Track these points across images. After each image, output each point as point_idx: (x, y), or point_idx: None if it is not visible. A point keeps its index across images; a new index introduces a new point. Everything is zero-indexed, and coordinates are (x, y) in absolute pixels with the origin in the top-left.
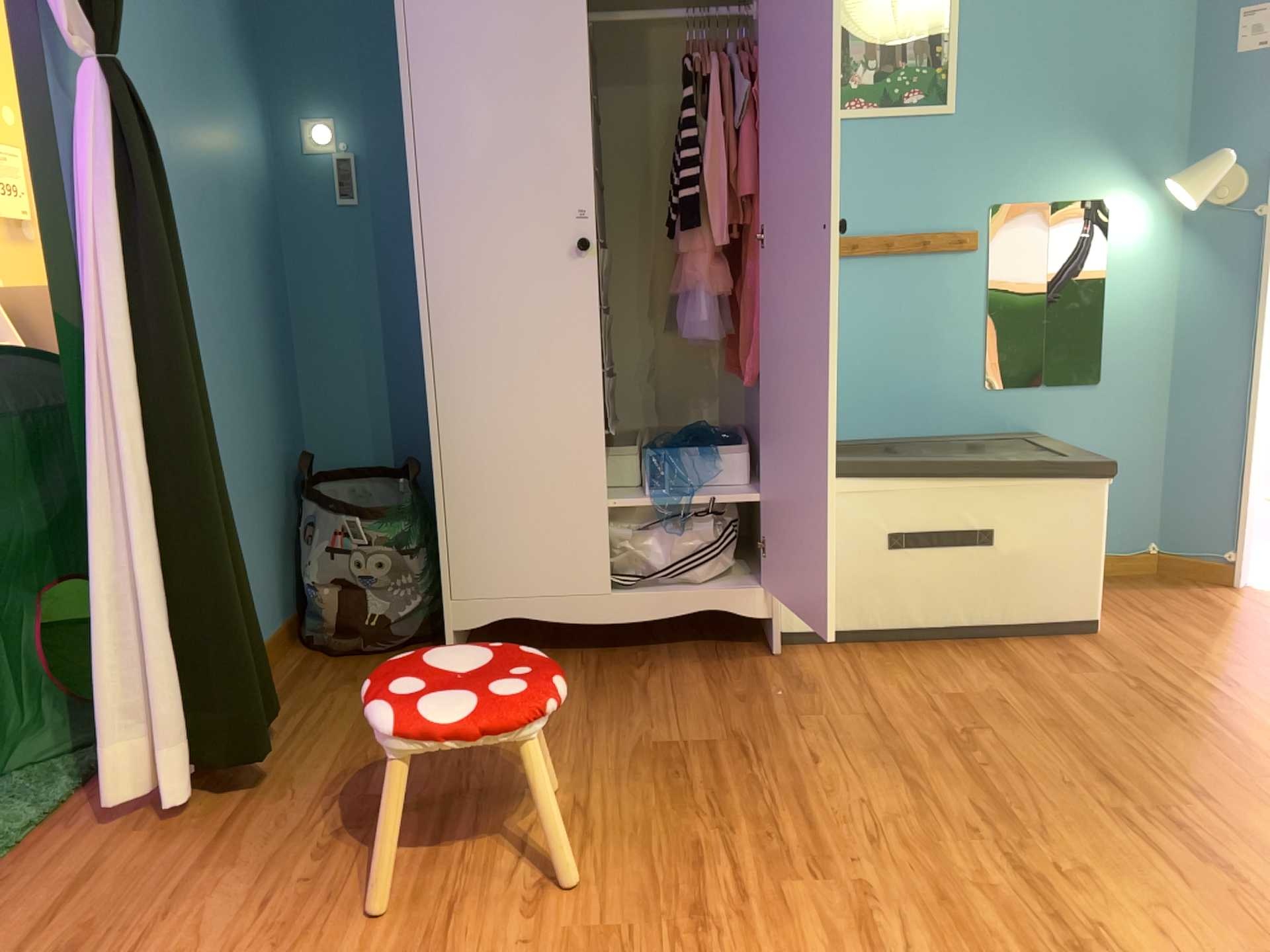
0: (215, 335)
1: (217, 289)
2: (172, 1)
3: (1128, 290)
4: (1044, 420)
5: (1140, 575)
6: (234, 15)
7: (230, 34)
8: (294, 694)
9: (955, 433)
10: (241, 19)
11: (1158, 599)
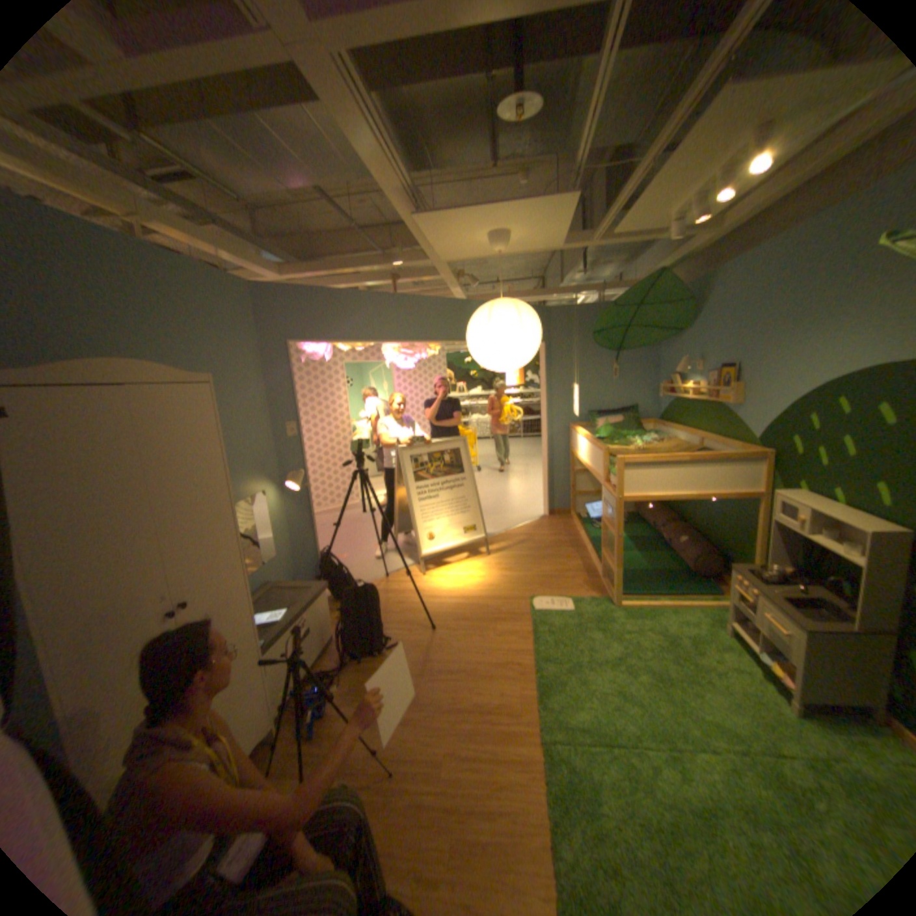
0: None
1: None
2: None
3: (274, 520)
4: (265, 577)
5: None
6: None
7: None
8: None
9: None
10: None
11: None
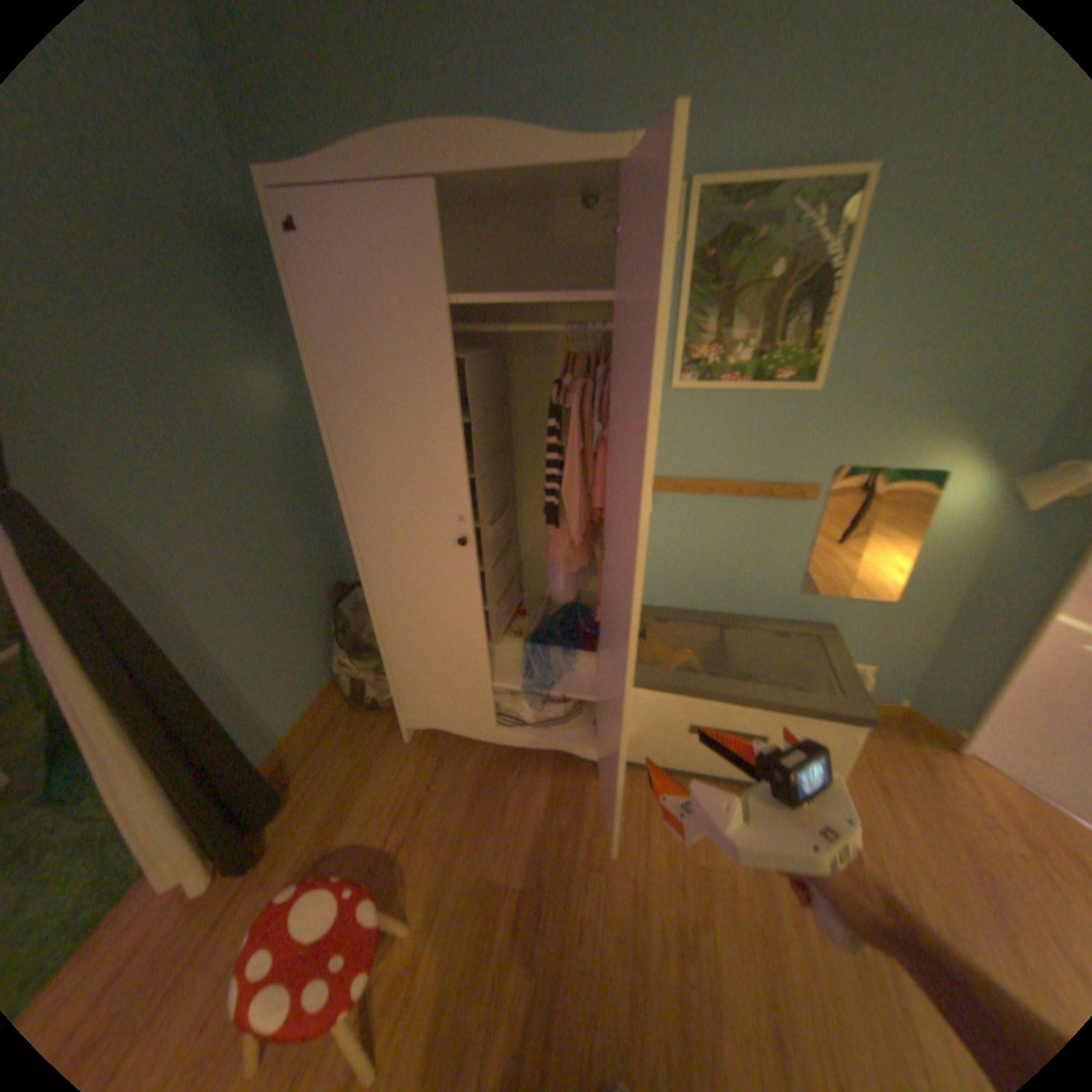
0: (236, 562)
1: (234, 530)
2: (138, 333)
3: (946, 540)
4: (844, 617)
5: (891, 719)
6: (227, 303)
7: (224, 322)
8: (314, 762)
9: (772, 616)
10: (236, 302)
11: (897, 757)
